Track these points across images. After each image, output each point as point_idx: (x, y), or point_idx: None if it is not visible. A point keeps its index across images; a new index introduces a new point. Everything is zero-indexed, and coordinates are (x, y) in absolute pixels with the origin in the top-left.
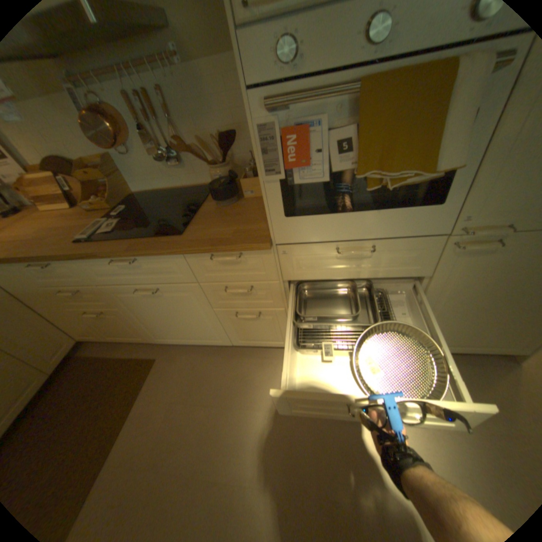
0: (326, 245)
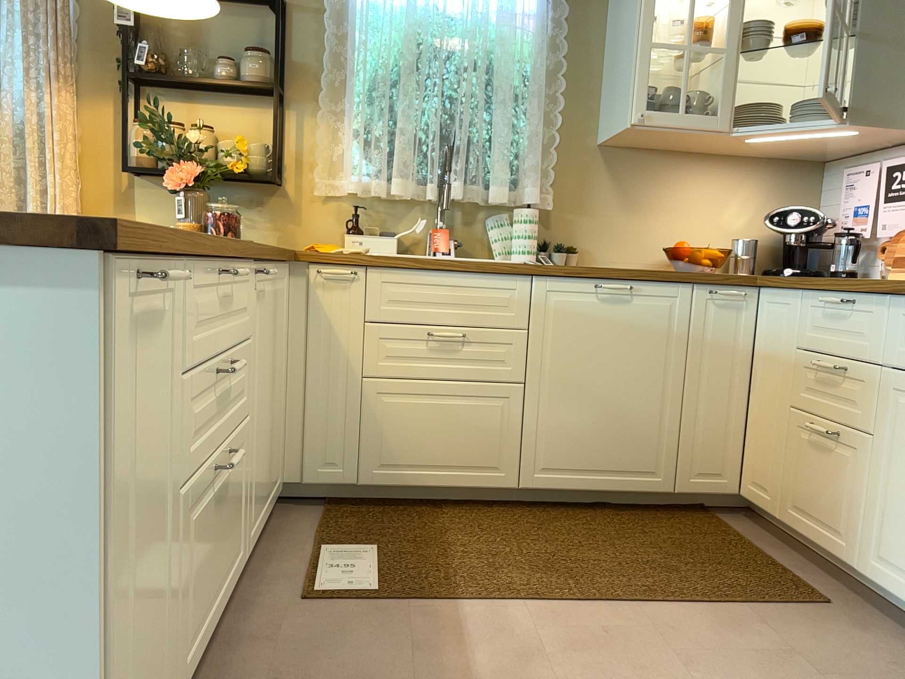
0: None
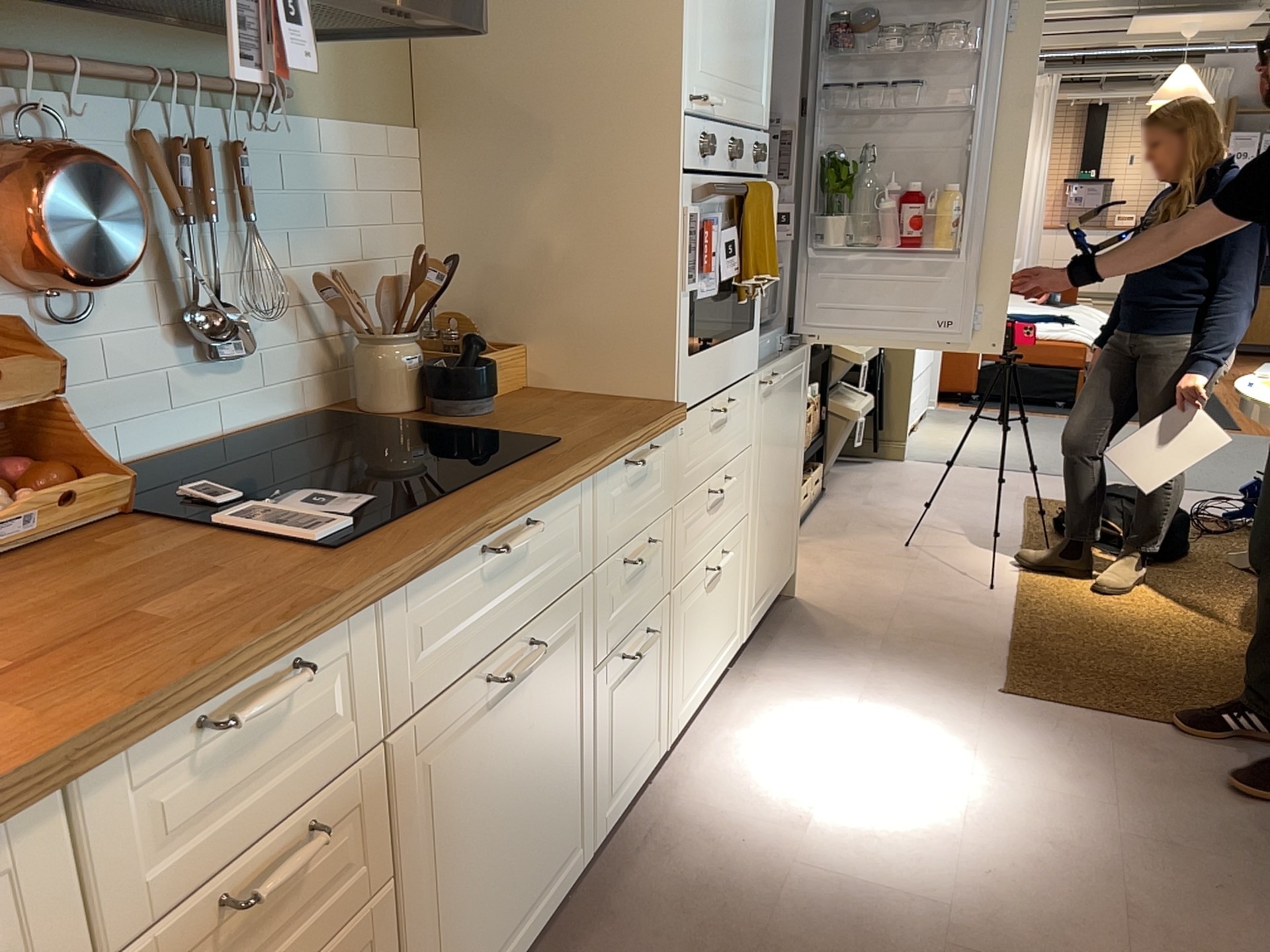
0: (706, 407)
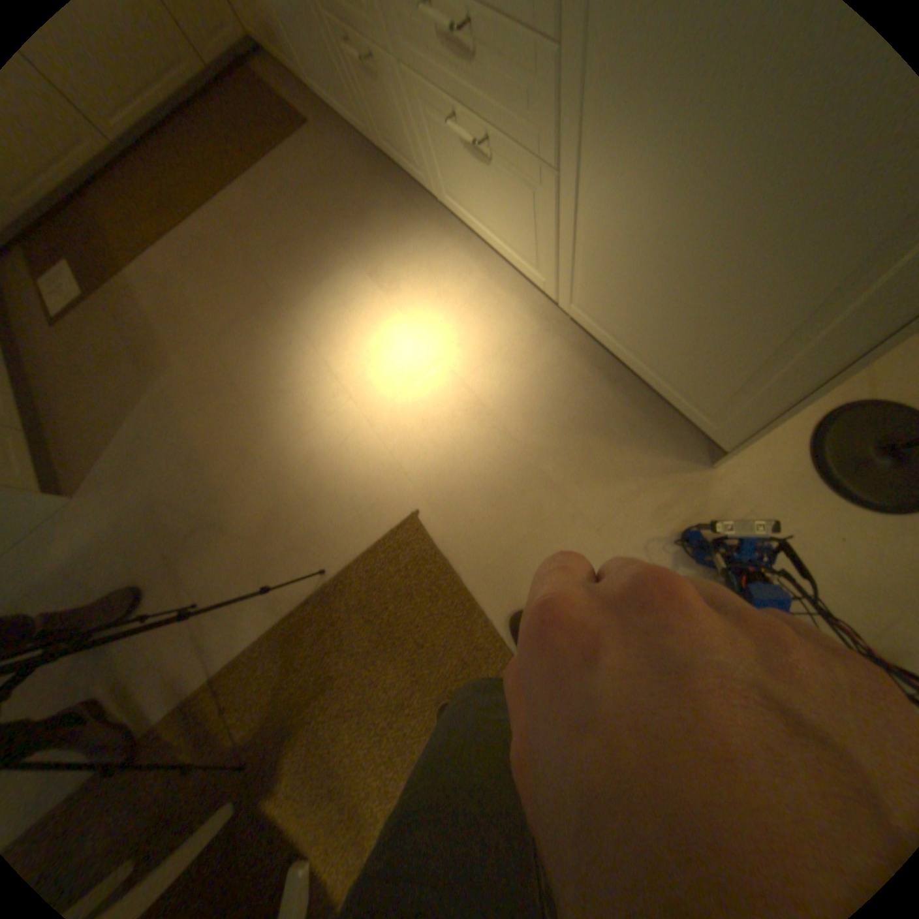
0: None
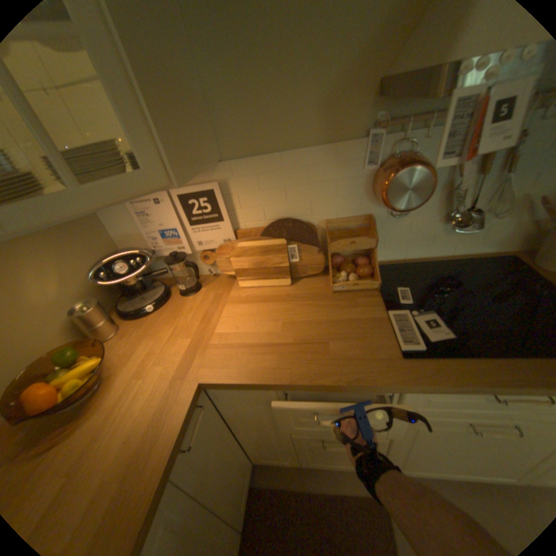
0: None
